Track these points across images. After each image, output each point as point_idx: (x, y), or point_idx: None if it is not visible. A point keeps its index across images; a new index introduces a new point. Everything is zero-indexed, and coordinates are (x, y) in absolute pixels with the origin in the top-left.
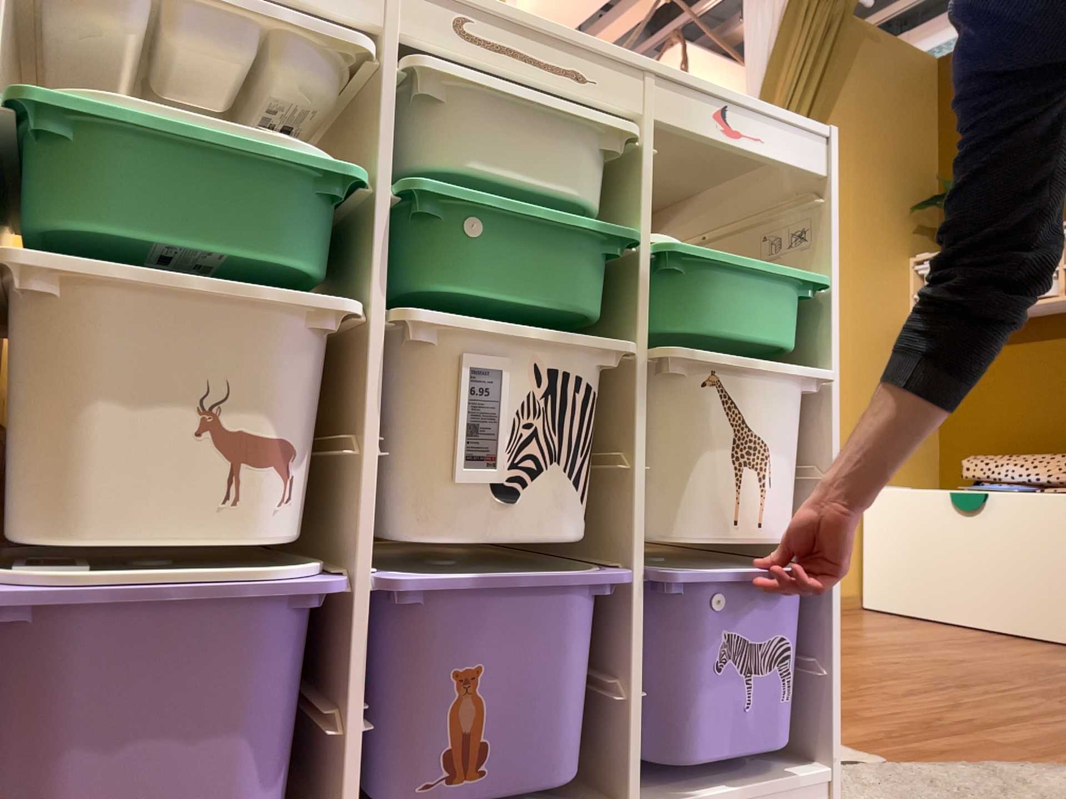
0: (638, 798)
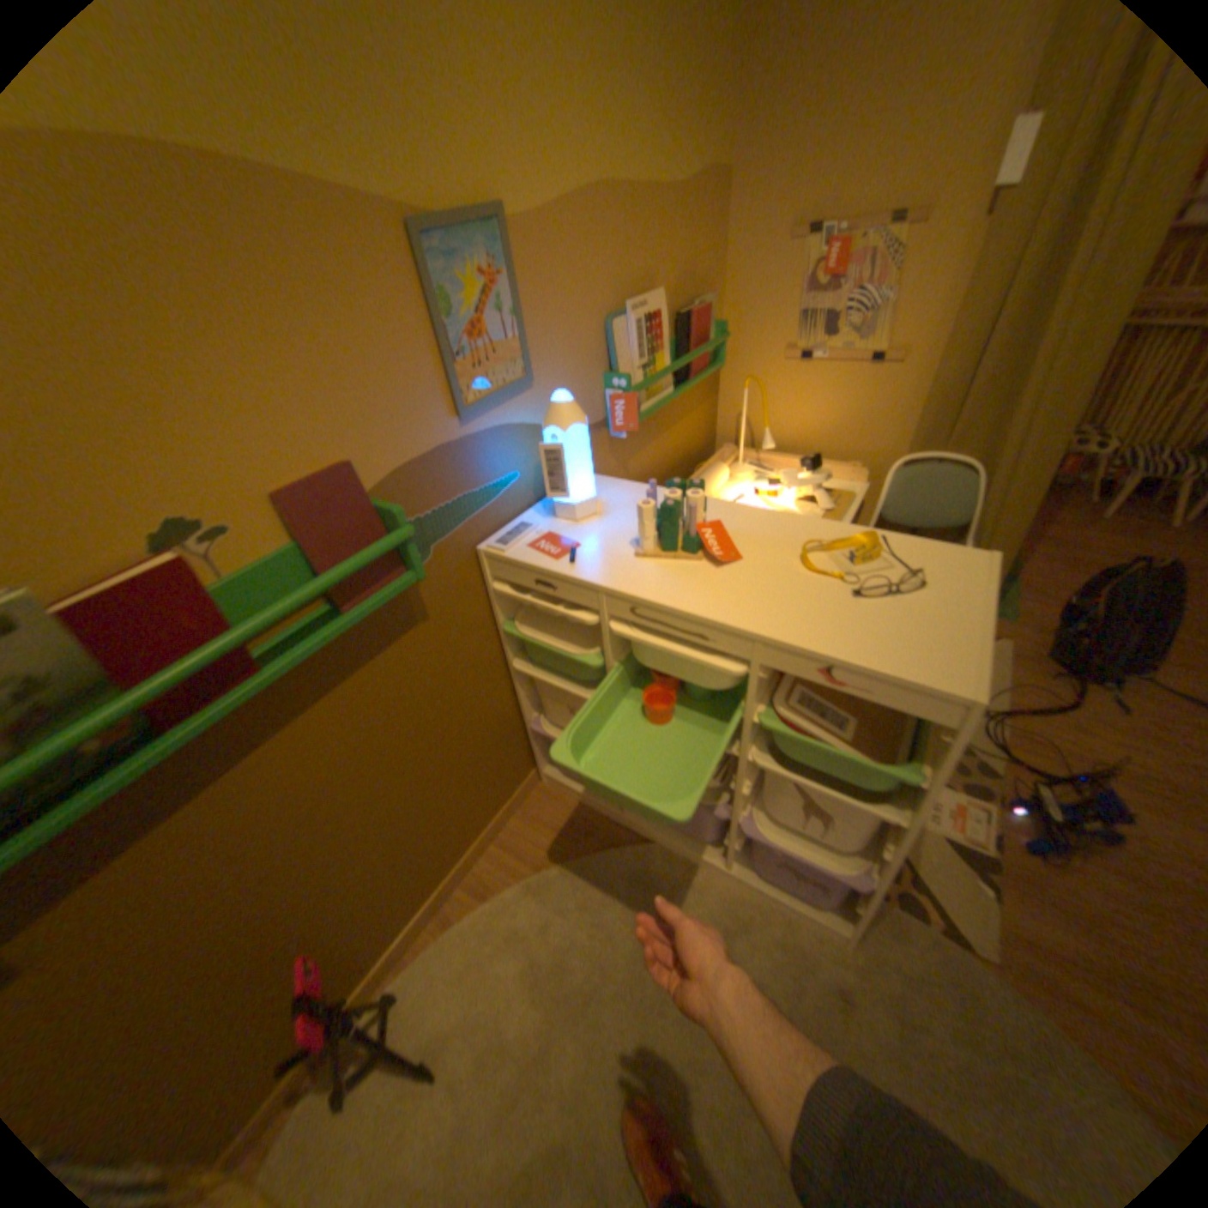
0: (738, 872)
